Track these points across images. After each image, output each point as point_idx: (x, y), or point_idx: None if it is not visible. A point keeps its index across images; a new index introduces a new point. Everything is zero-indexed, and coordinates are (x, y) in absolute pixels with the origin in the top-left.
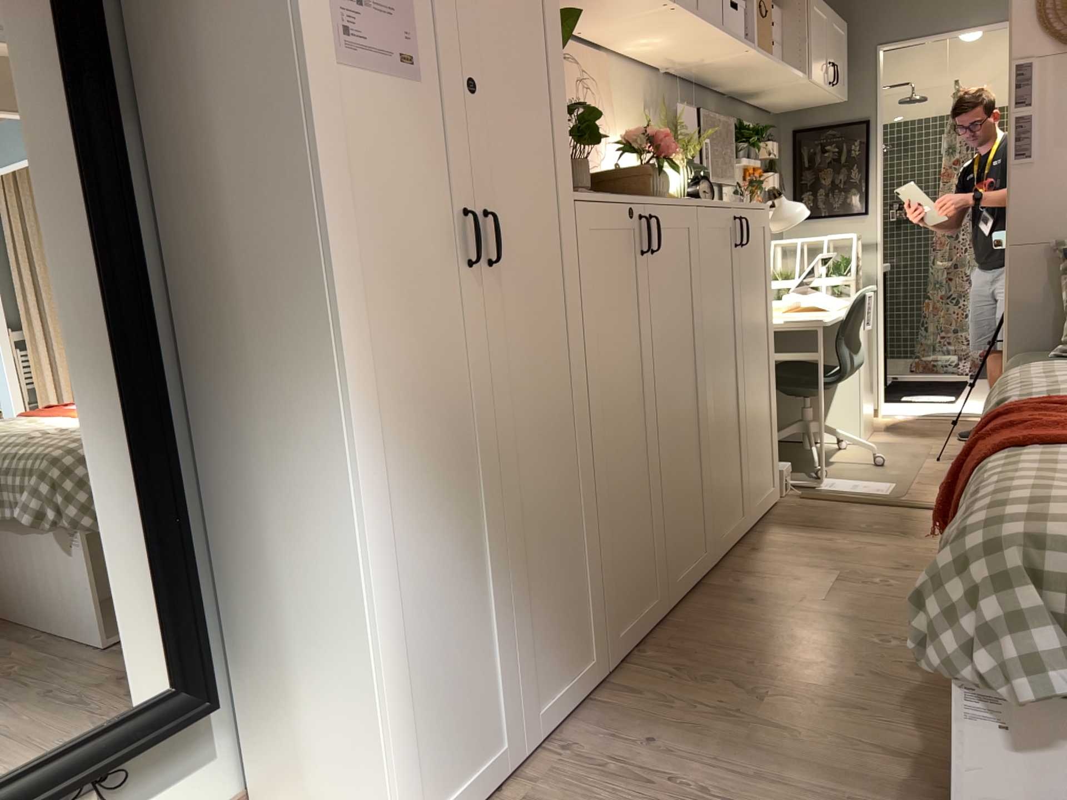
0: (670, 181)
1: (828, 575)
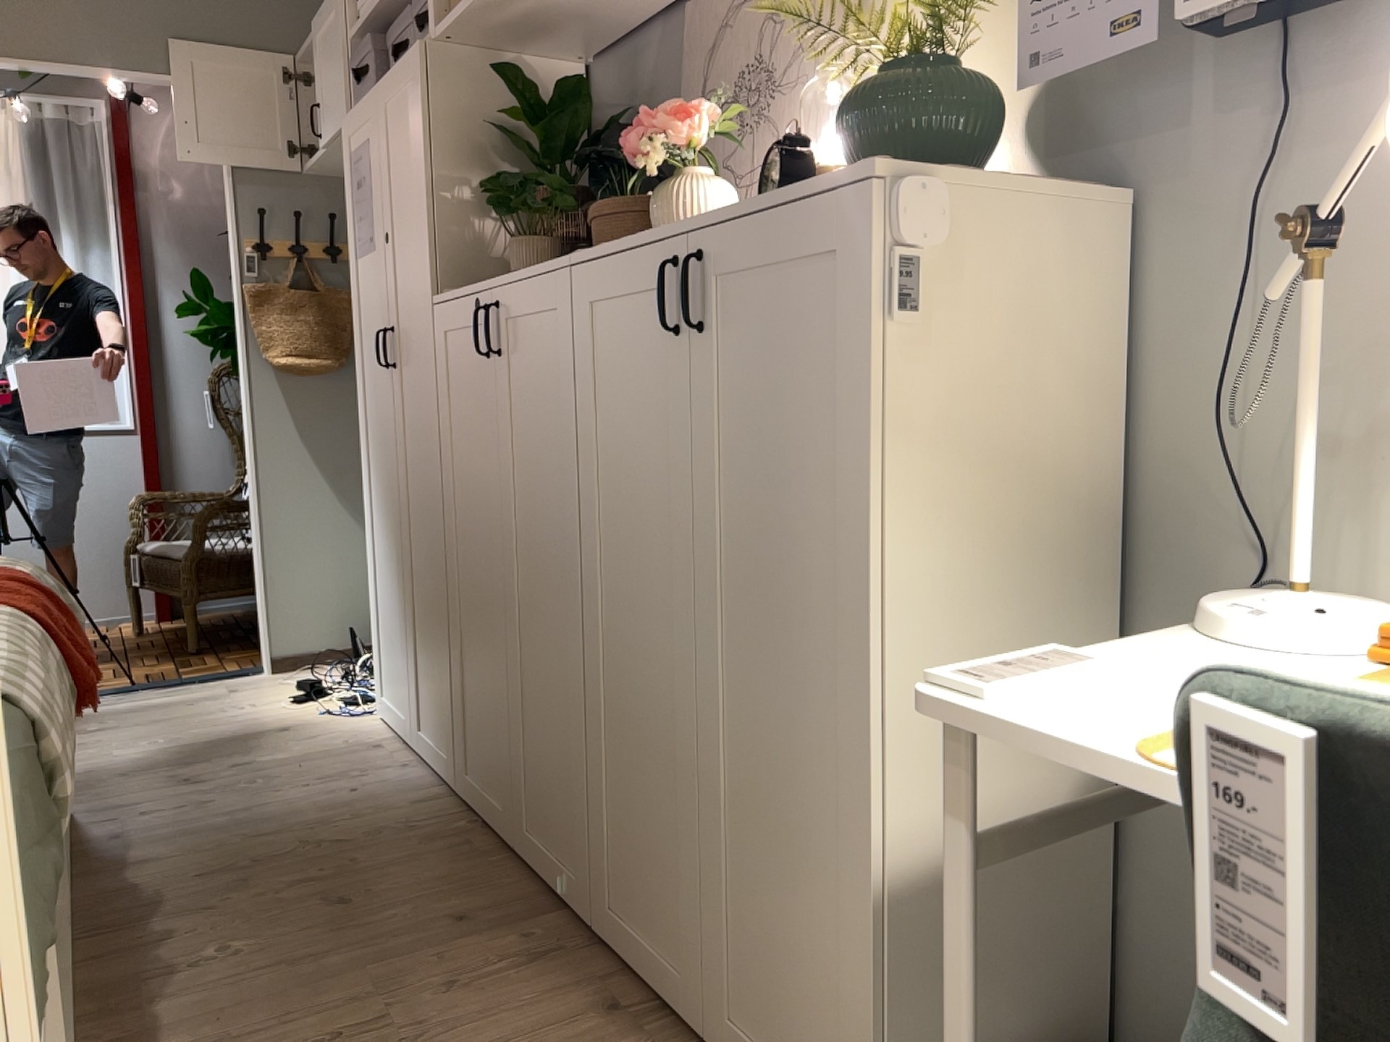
0: (674, 202)
1: (415, 1031)
